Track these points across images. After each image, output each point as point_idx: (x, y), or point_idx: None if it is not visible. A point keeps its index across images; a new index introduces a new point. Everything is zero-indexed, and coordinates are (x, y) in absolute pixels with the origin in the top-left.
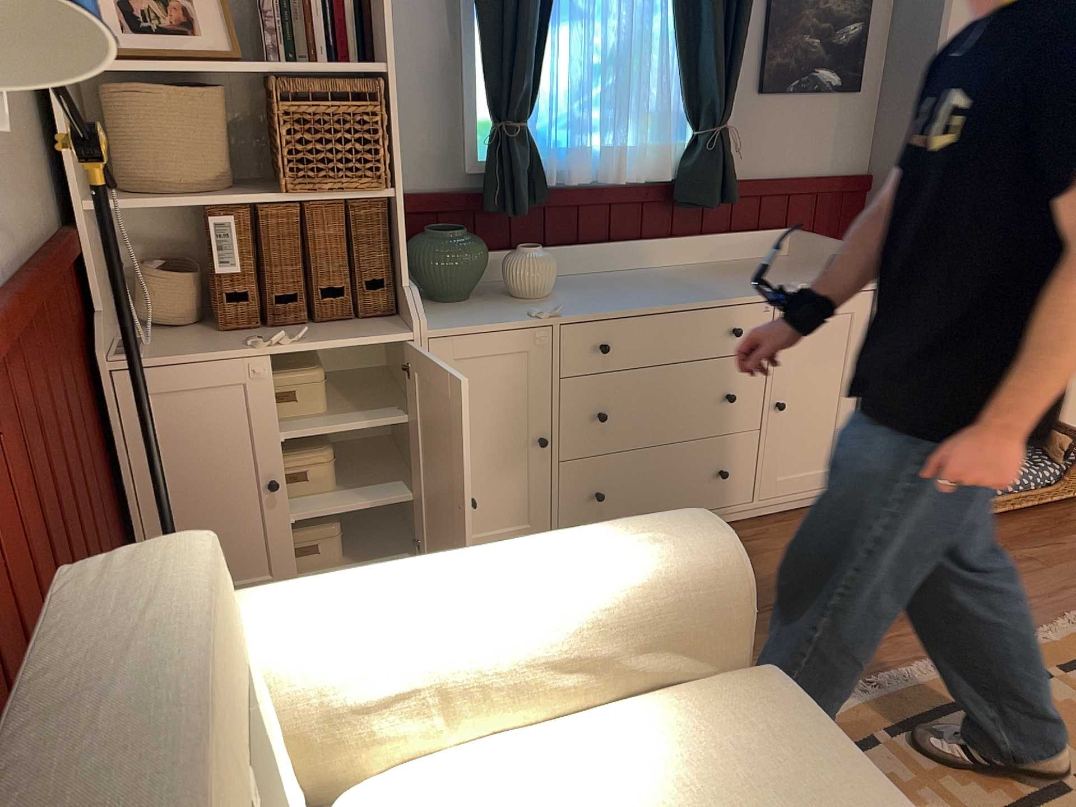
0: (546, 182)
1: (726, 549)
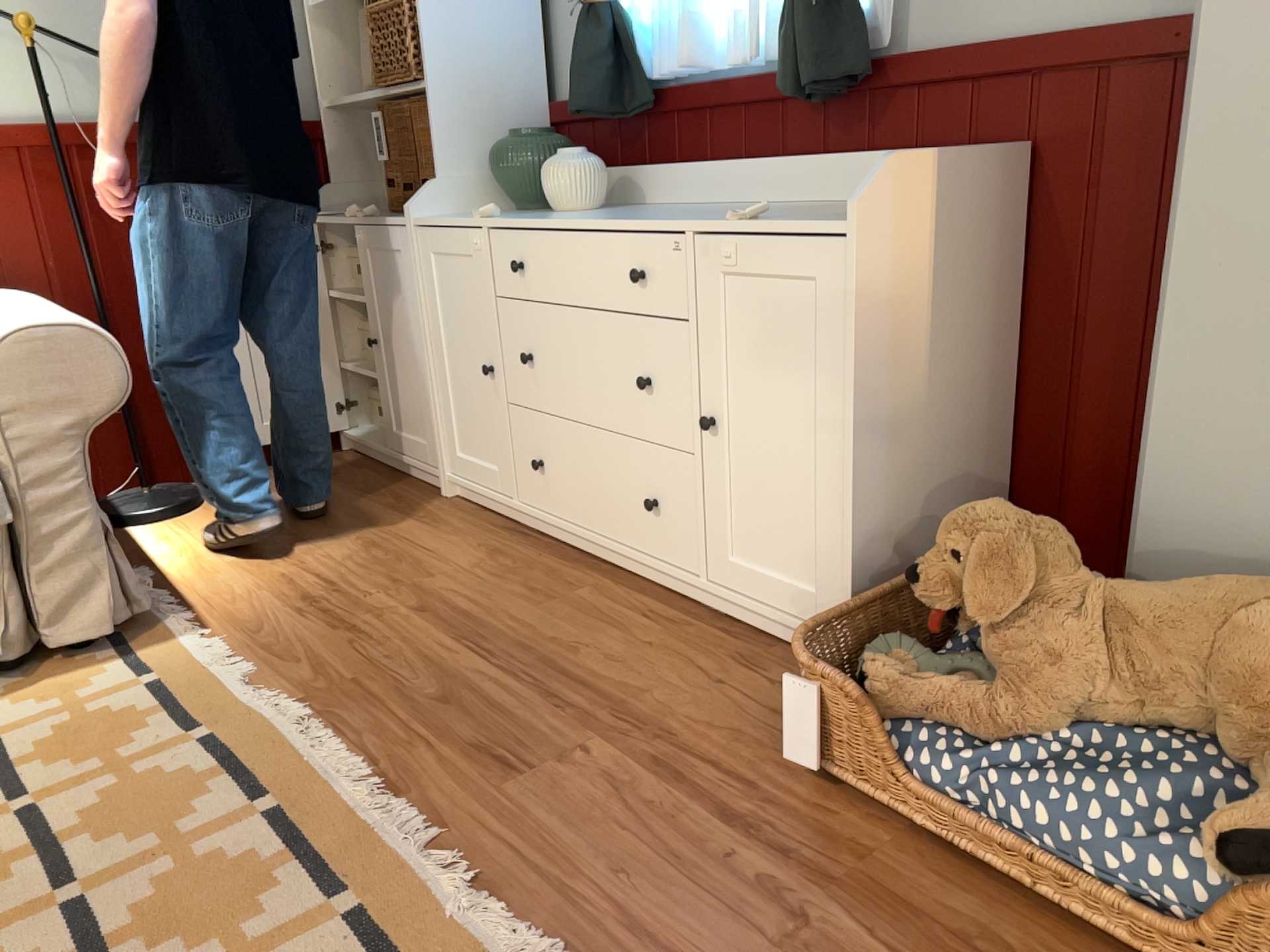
0: (645, 78)
1: (8, 335)
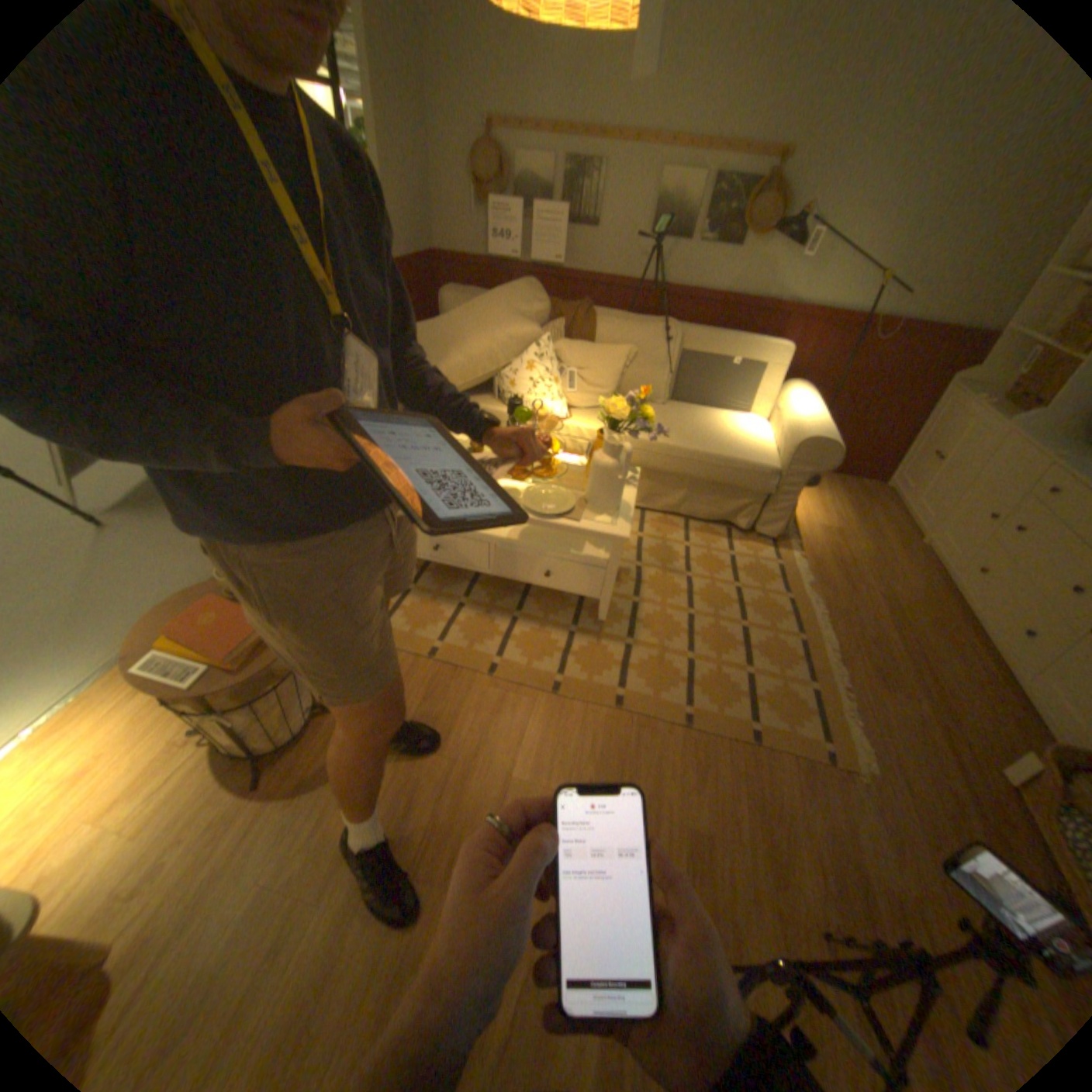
0: None
1: (810, 437)
